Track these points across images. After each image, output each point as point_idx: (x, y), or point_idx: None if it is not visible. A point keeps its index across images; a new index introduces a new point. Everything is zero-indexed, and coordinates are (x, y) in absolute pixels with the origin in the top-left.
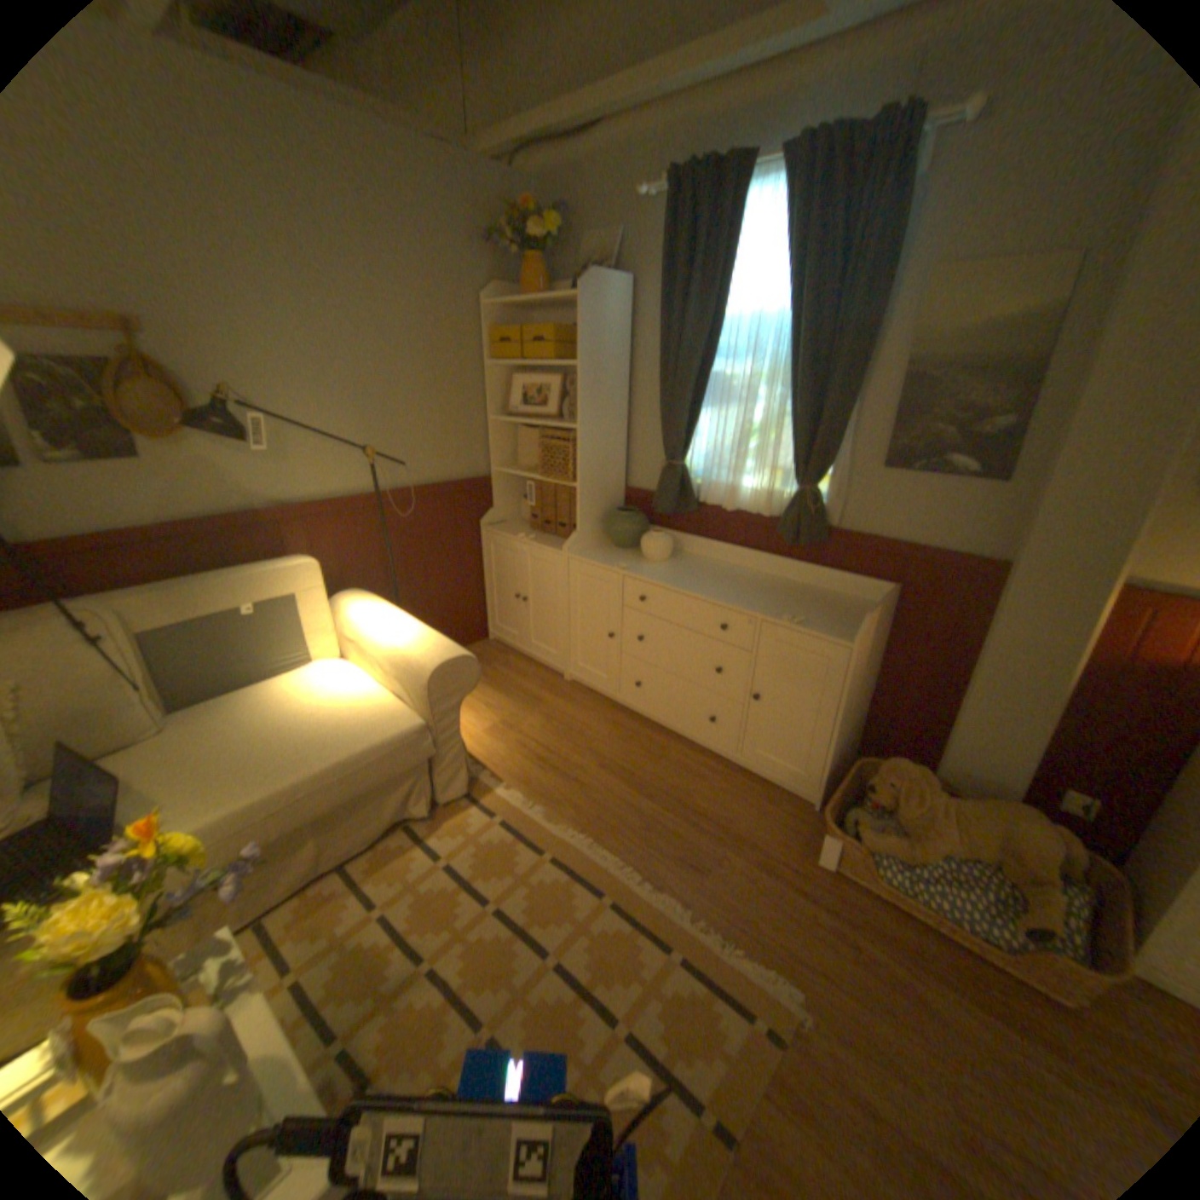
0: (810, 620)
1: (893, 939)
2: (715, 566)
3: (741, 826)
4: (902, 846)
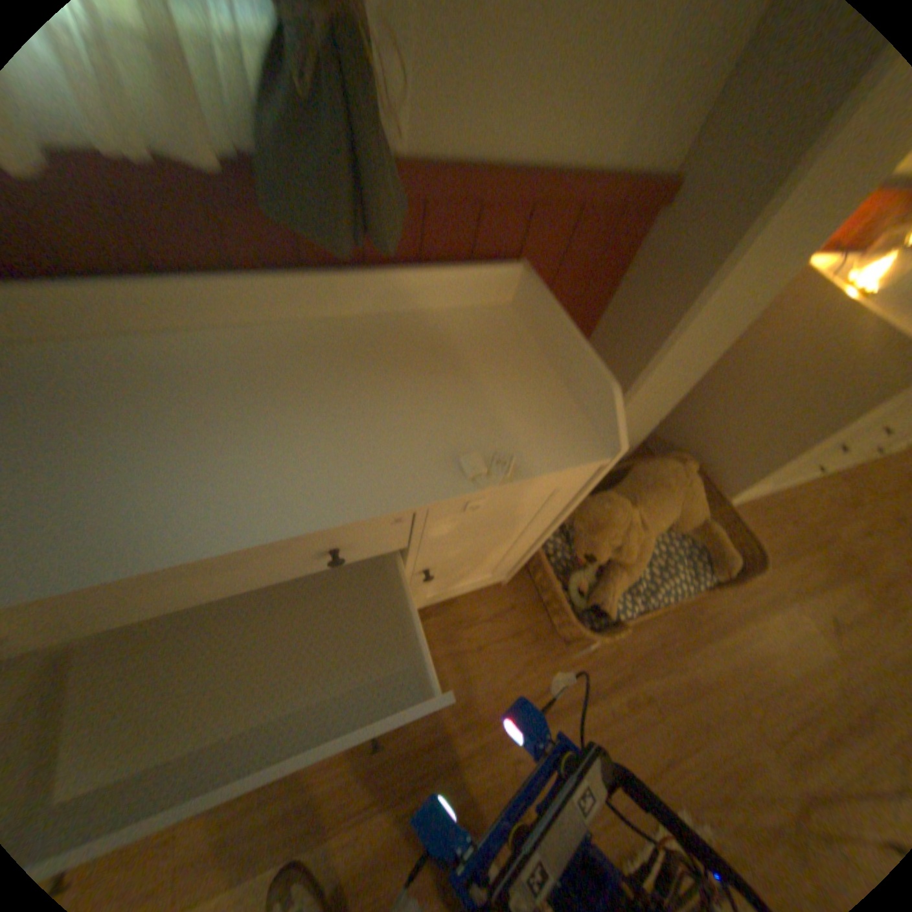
0: (497, 432)
1: (646, 651)
2: (108, 358)
3: (480, 692)
4: (621, 577)
